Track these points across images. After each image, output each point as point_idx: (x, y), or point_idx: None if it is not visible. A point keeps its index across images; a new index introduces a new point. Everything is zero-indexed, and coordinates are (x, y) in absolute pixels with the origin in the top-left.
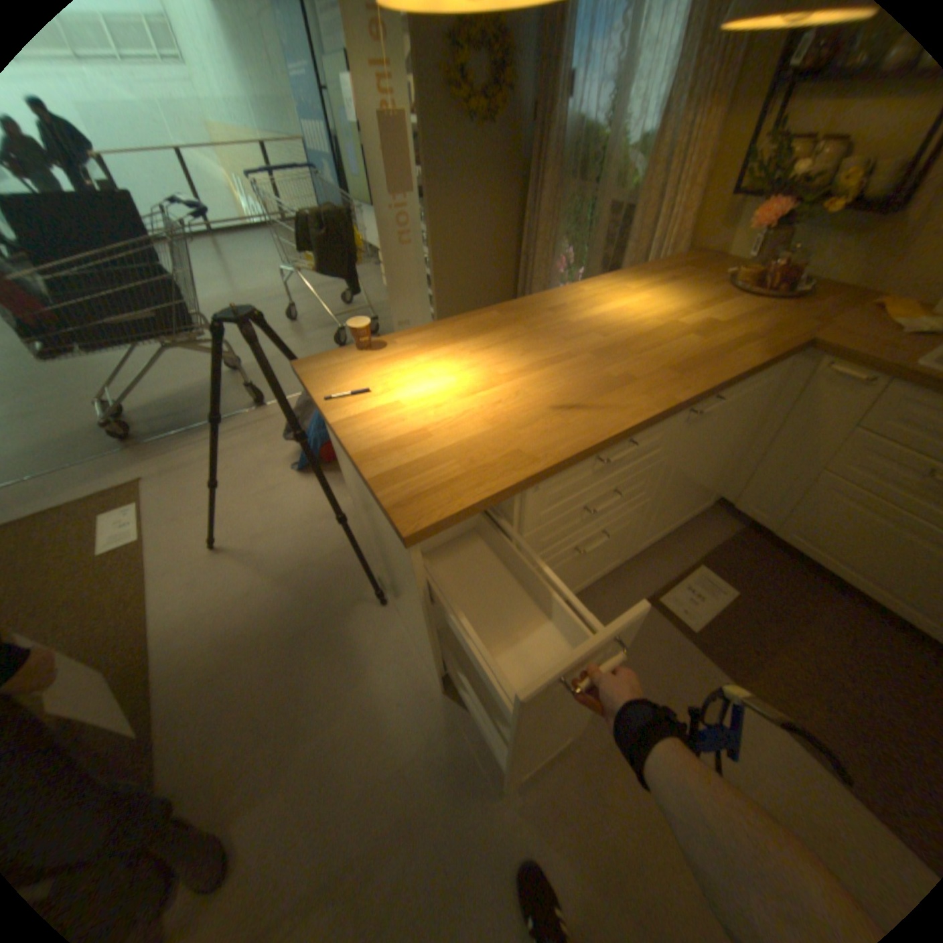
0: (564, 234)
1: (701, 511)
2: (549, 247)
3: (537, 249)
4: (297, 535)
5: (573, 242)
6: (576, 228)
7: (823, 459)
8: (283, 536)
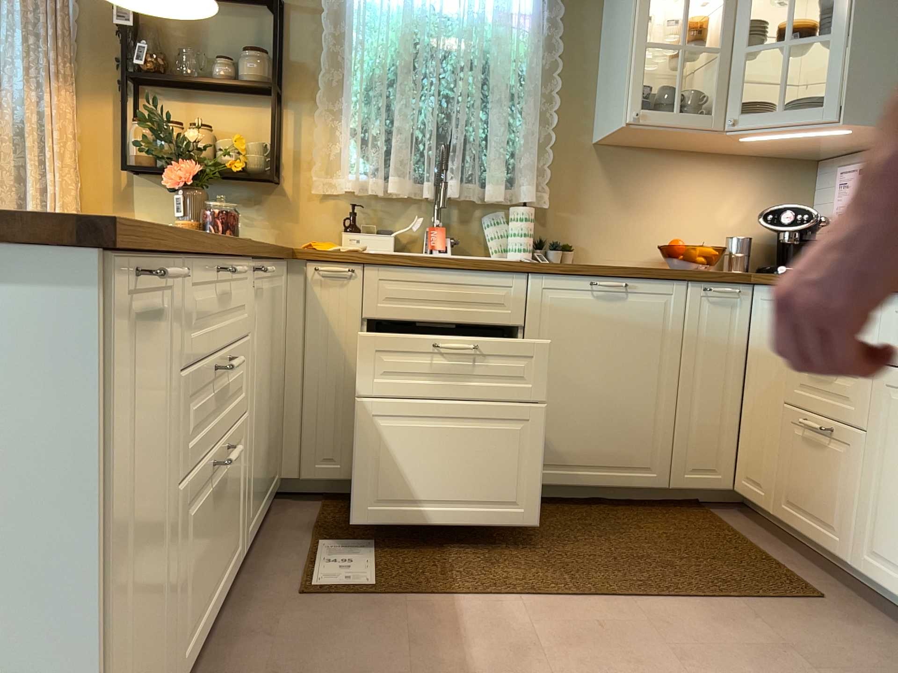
0: None
1: (273, 488)
2: None
3: None
4: None
5: None
6: None
7: (351, 365)
8: None
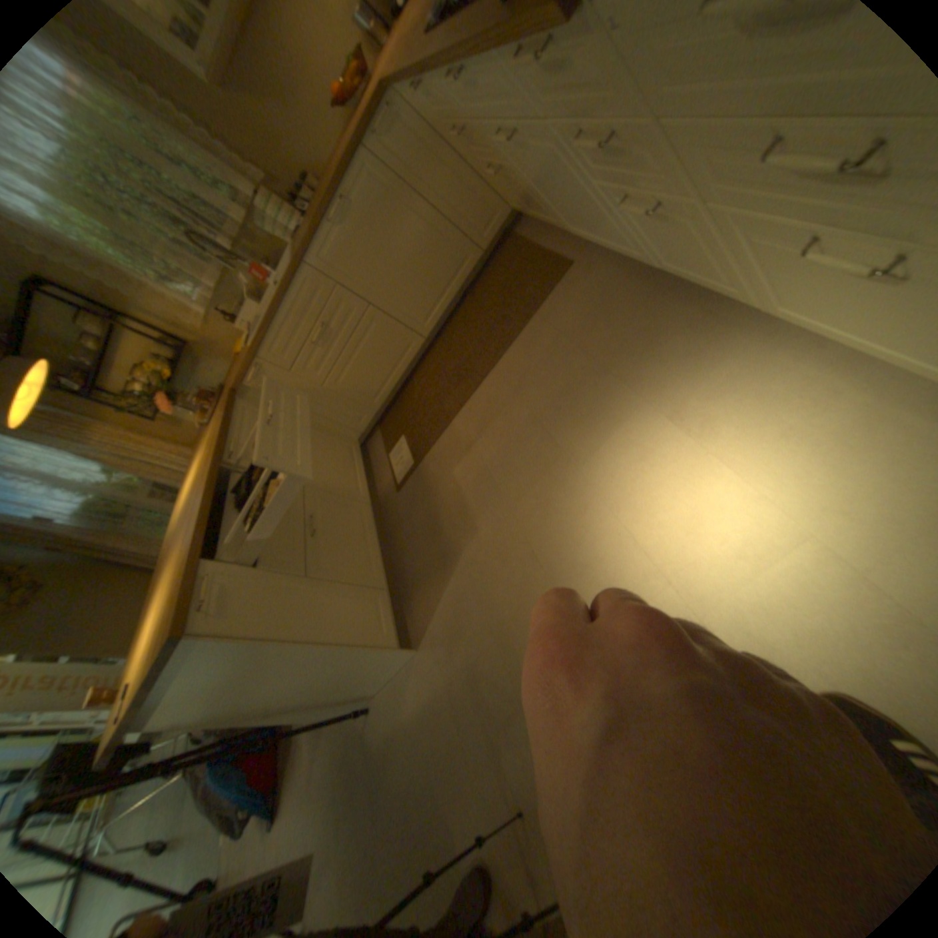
0: None
1: (358, 453)
2: None
3: None
4: (313, 816)
5: None
6: None
7: (315, 387)
8: (310, 835)
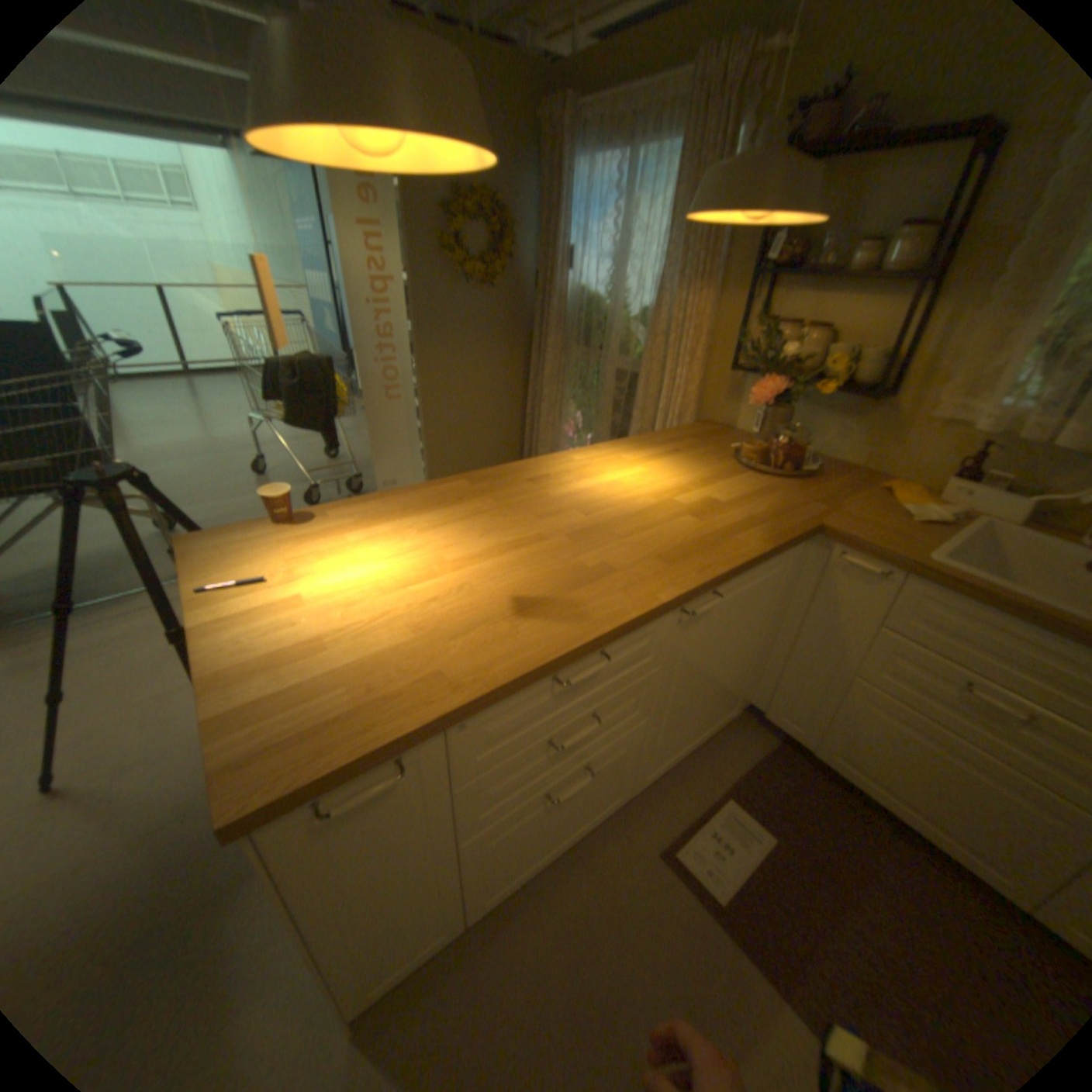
0: (570, 397)
1: (726, 724)
2: (555, 409)
3: (542, 411)
4: (187, 766)
5: (582, 406)
6: (583, 392)
7: (852, 664)
8: (166, 767)
